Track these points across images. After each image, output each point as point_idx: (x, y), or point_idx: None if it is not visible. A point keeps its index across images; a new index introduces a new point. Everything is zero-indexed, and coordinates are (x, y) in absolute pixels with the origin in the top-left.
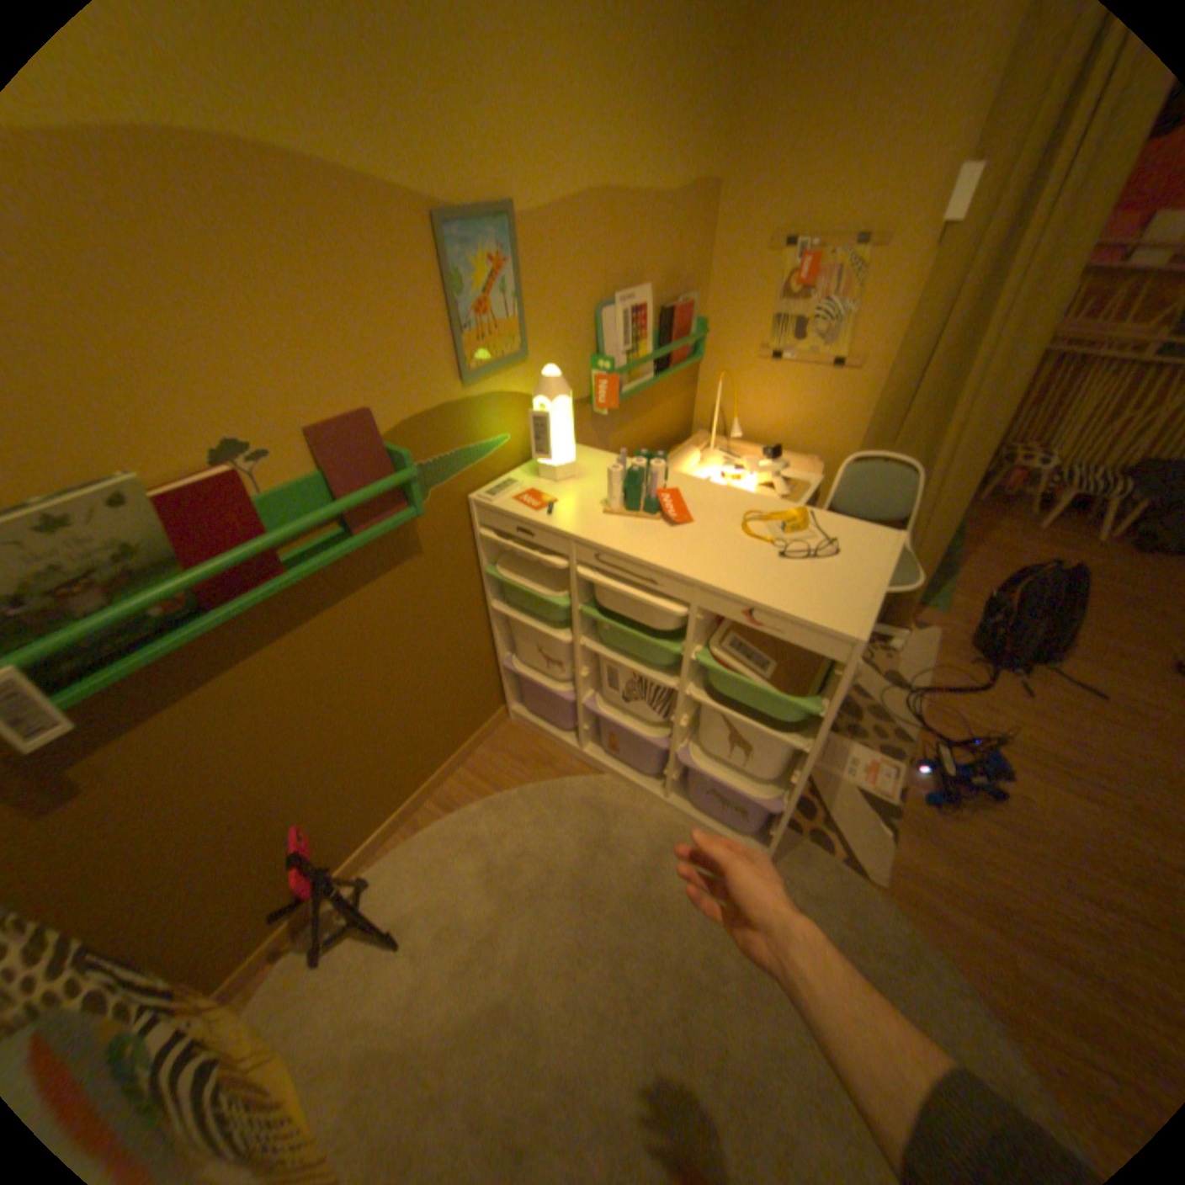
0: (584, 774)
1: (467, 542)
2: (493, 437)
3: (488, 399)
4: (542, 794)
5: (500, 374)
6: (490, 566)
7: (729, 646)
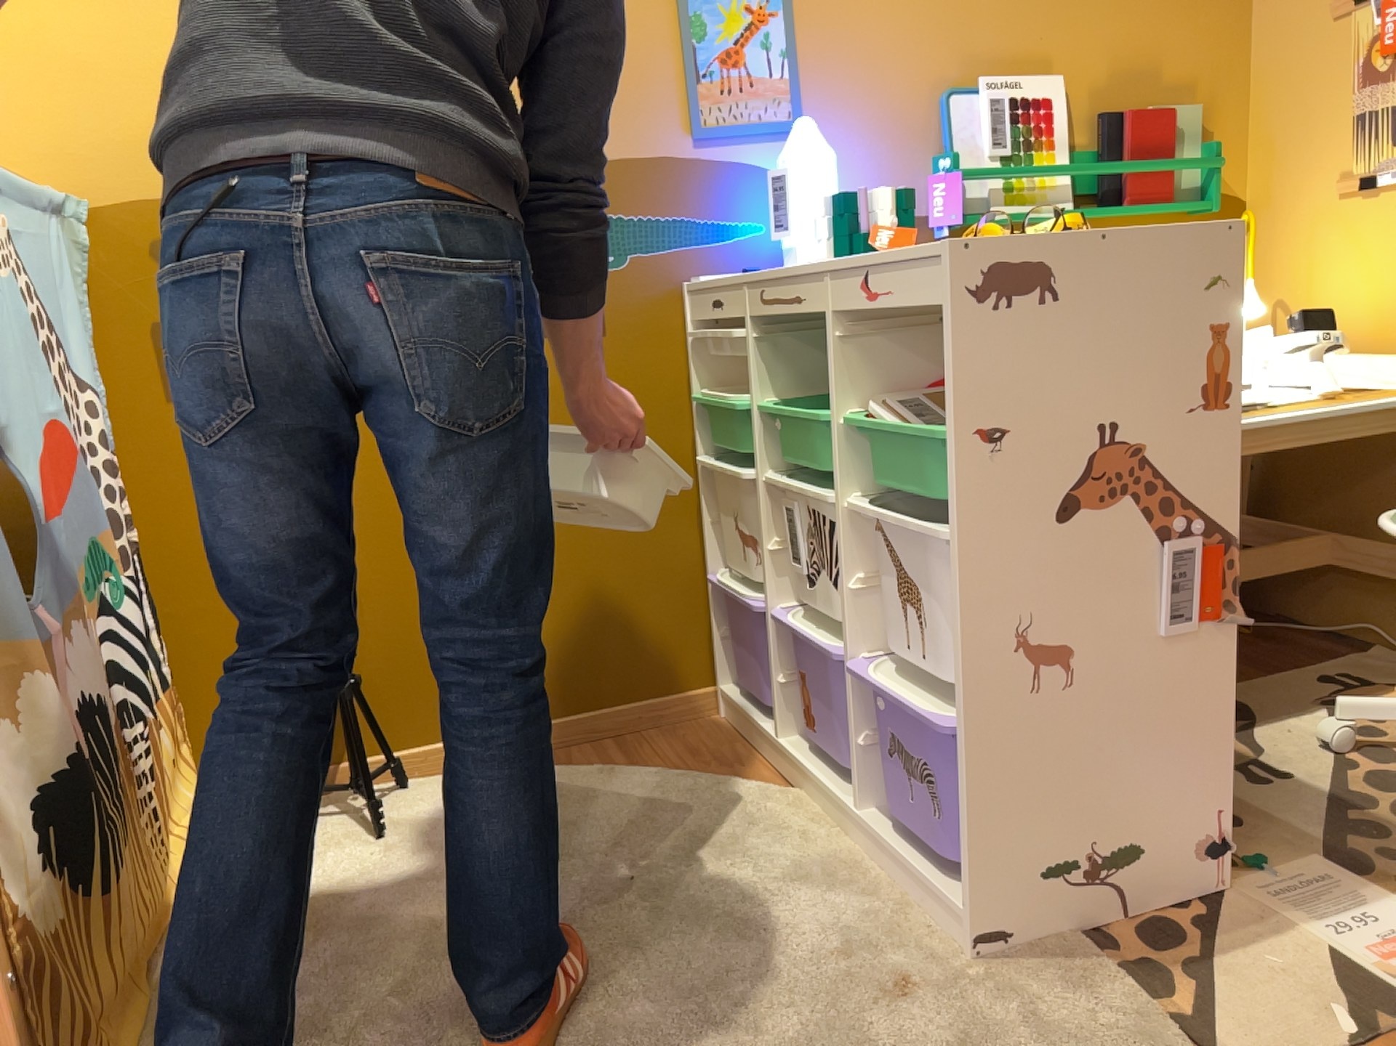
0: (770, 786)
1: (675, 347)
2: (736, 218)
3: (732, 167)
4: (685, 781)
5: (754, 140)
6: (703, 392)
7: (900, 402)
